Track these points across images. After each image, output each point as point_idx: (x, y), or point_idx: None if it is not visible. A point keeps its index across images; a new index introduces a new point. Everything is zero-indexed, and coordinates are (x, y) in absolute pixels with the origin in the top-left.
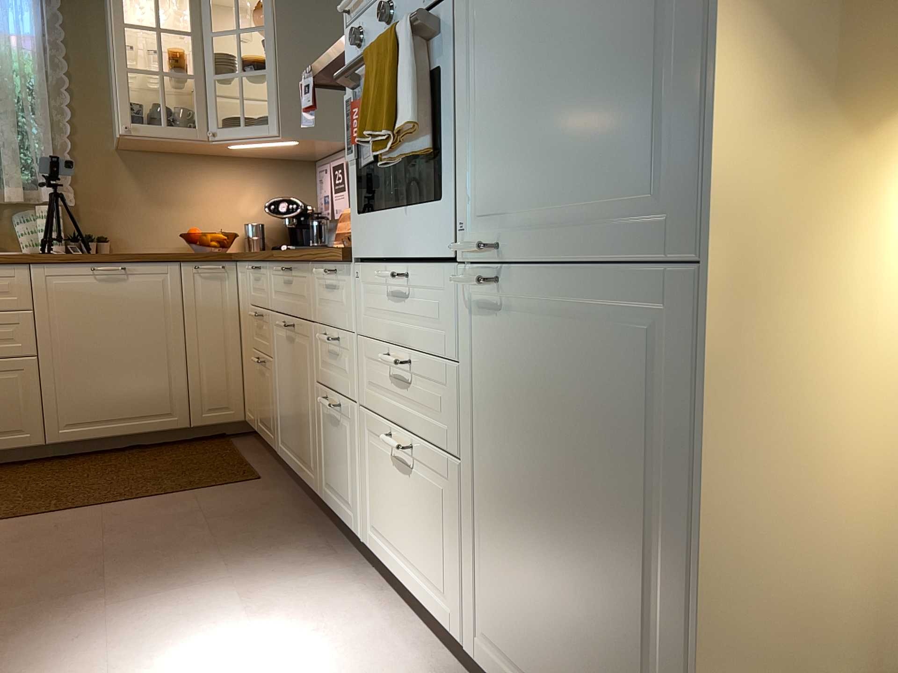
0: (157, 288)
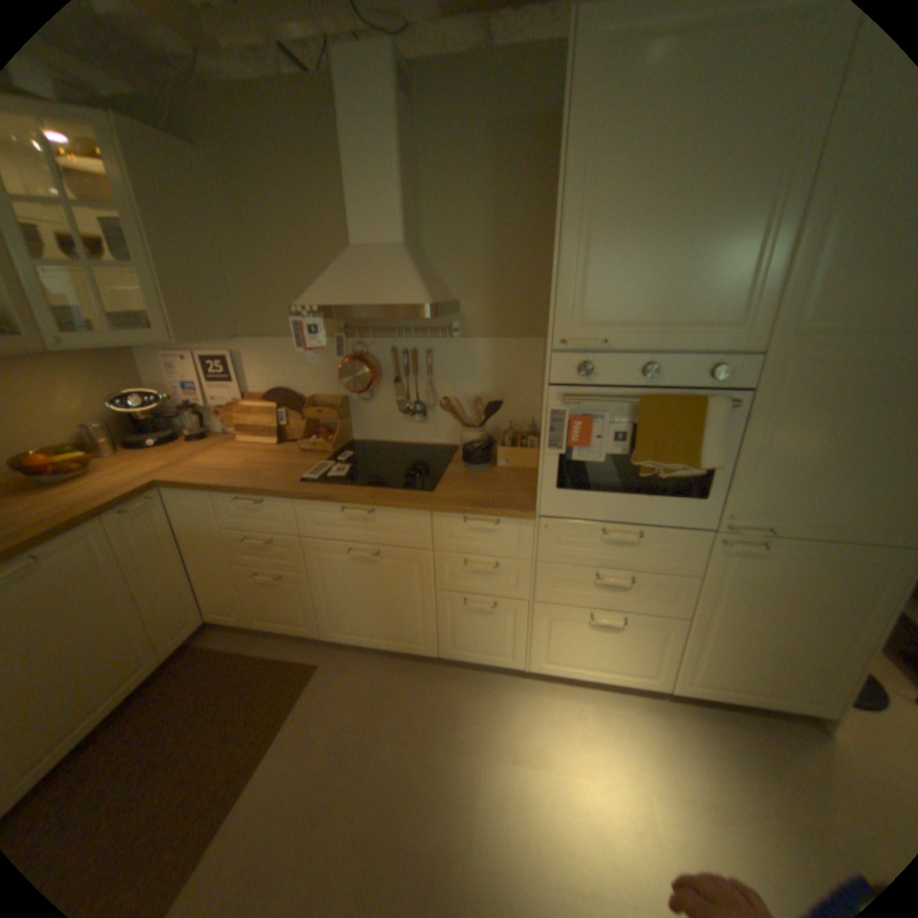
0: (83, 557)
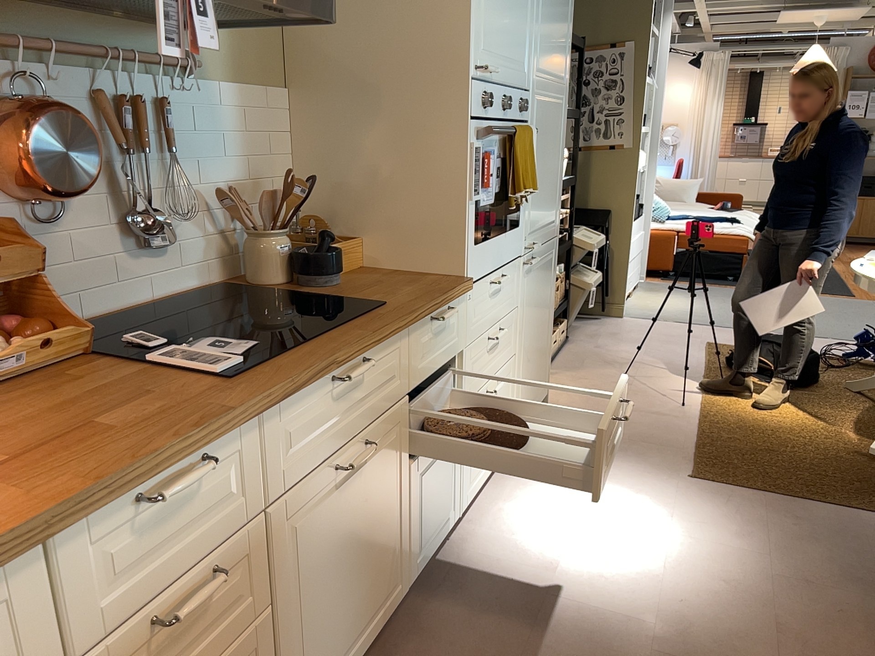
0: None
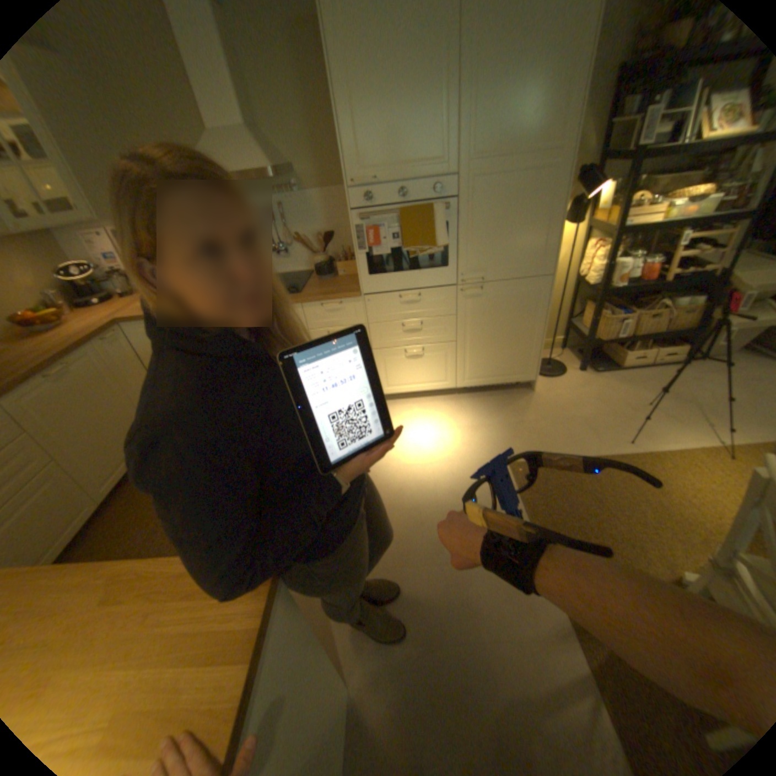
0: (87, 367)
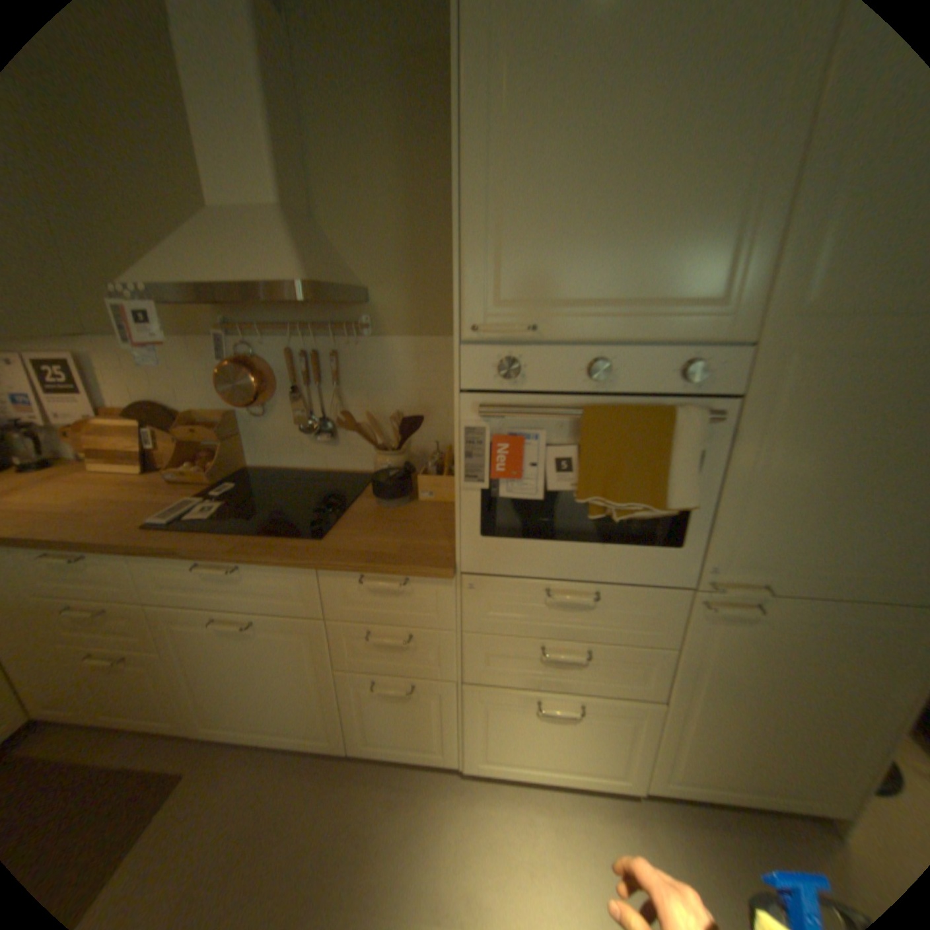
0: None
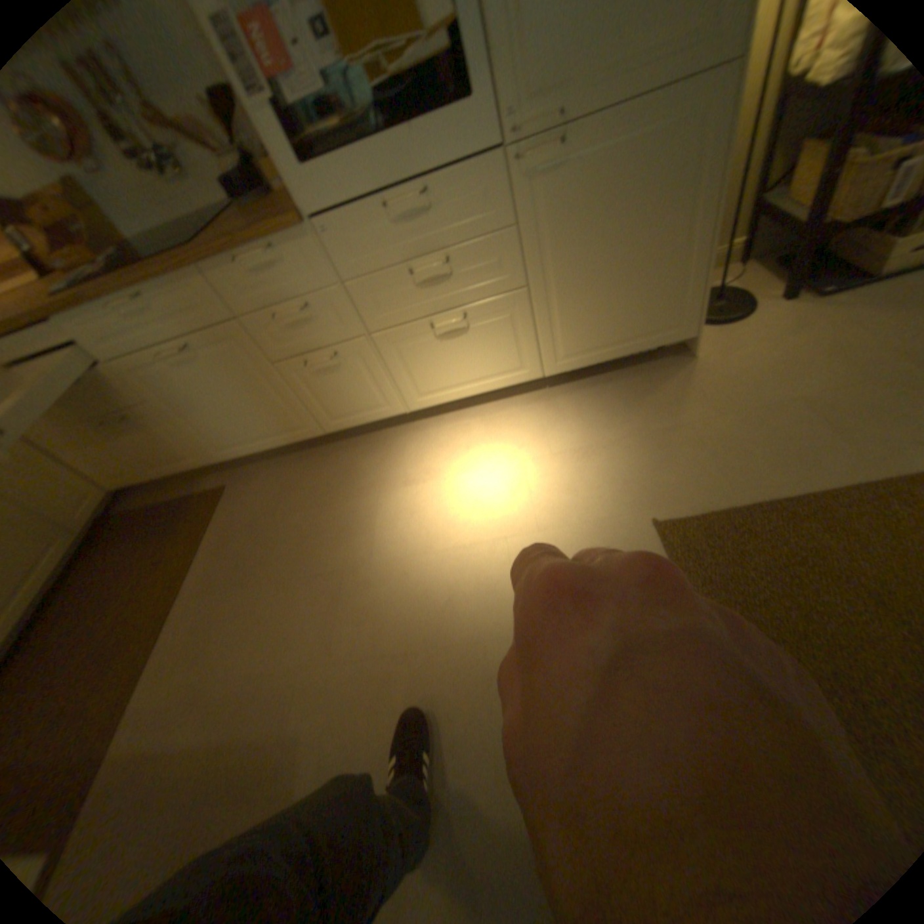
0: None
